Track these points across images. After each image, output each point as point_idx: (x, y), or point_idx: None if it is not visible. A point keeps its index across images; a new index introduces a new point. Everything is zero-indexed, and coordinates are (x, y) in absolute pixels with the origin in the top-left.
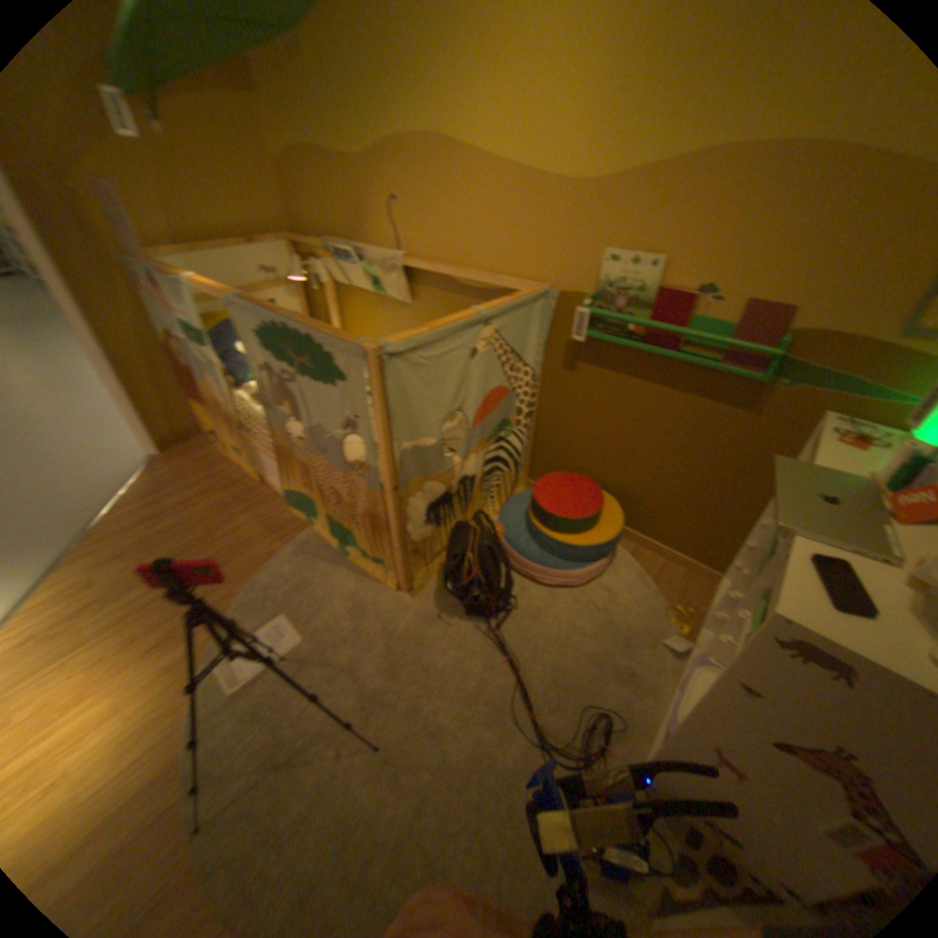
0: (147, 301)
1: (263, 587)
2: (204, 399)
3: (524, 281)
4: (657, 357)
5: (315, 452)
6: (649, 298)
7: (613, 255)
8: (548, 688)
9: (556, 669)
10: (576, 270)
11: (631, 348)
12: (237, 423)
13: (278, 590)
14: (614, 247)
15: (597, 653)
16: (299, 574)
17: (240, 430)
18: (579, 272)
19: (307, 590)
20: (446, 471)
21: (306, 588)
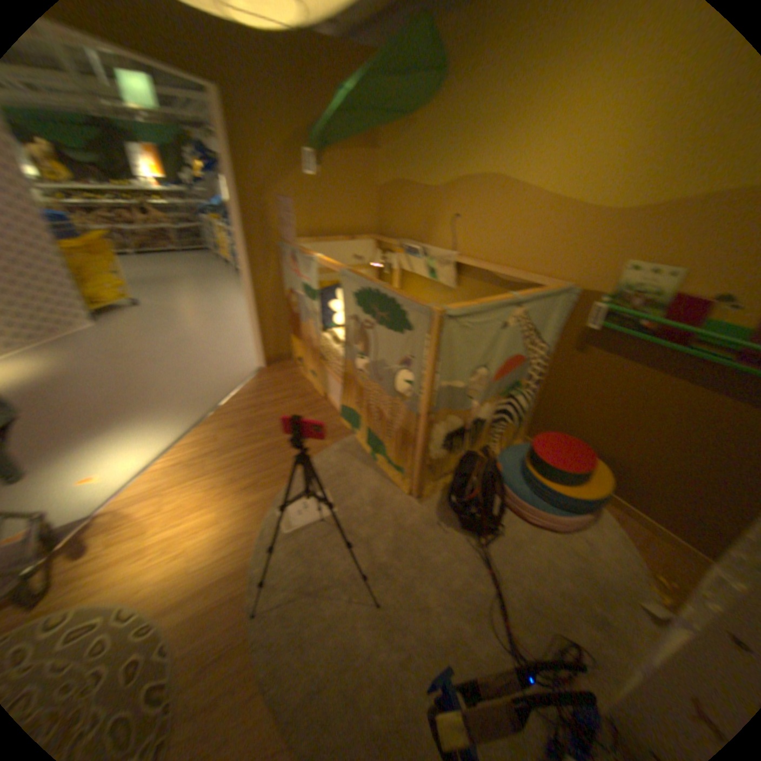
0: (286, 270)
1: (317, 468)
2: (302, 336)
3: (551, 279)
4: (667, 349)
5: (373, 380)
6: (665, 301)
7: (635, 265)
8: (524, 609)
9: (534, 595)
10: (599, 274)
11: (643, 339)
12: (322, 354)
13: (326, 473)
14: (638, 259)
15: (574, 594)
16: (341, 465)
17: (322, 359)
18: (602, 276)
19: (345, 478)
20: (466, 410)
21: (345, 476)
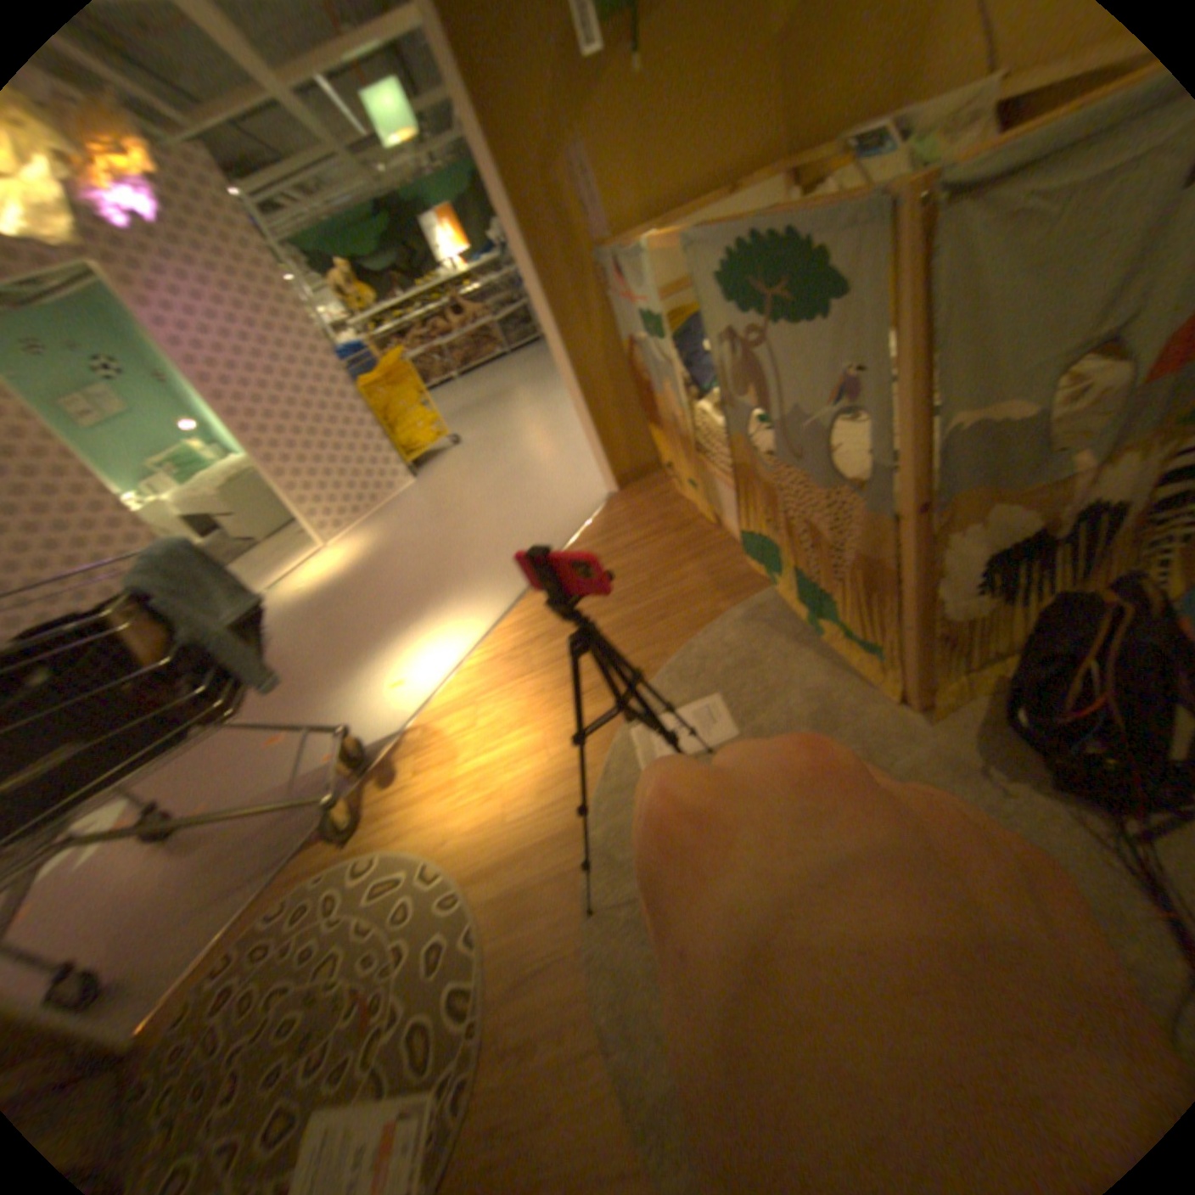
0: (611, 297)
1: (701, 647)
2: (661, 414)
3: None
4: None
5: (784, 454)
6: None
7: None
8: None
9: None
10: None
11: None
12: (691, 434)
13: (717, 656)
14: None
15: None
16: (747, 640)
17: (695, 444)
18: None
19: (755, 663)
20: (1050, 472)
21: (754, 660)
